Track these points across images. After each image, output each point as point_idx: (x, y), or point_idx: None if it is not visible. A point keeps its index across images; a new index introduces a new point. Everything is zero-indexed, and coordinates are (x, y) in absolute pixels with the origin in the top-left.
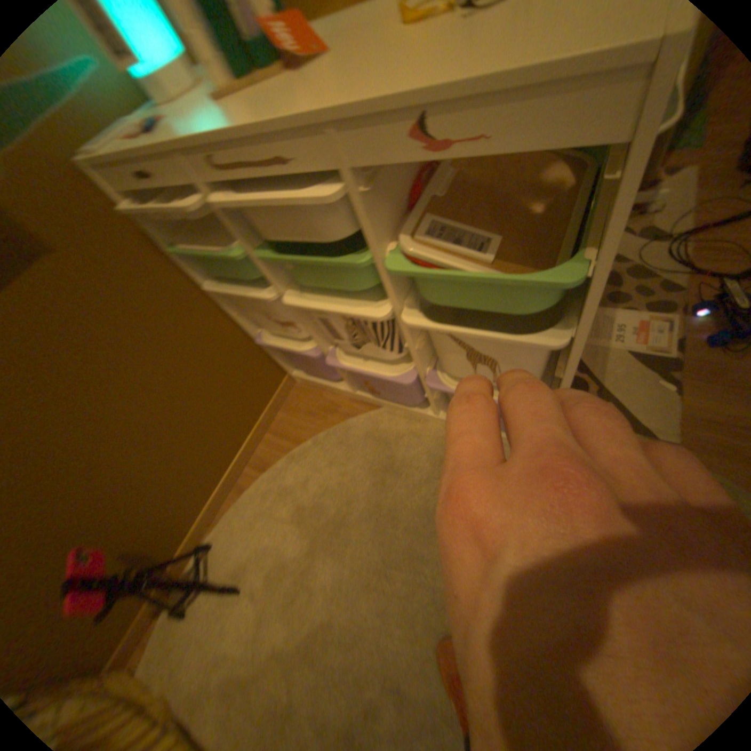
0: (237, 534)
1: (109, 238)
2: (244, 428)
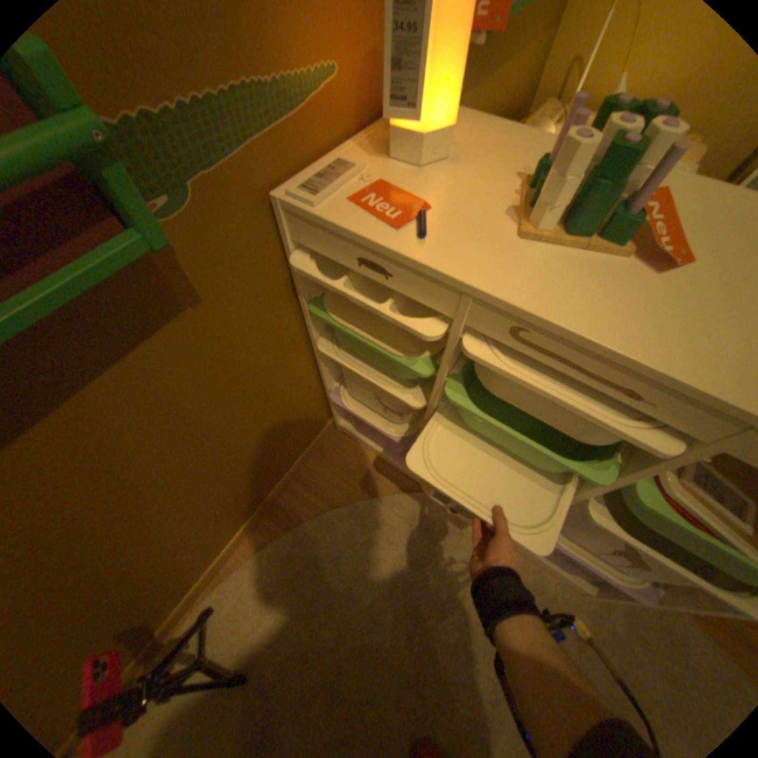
0: (247, 603)
1: (256, 284)
2: (276, 477)
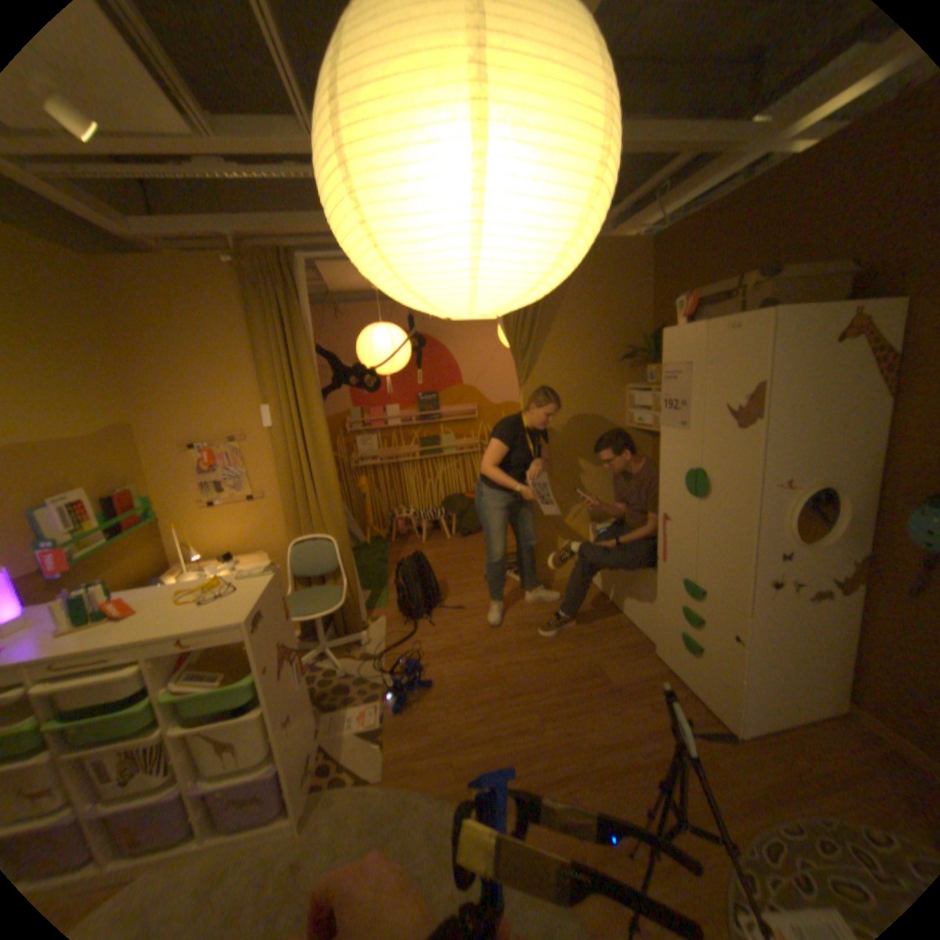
0: None
1: None
2: None
